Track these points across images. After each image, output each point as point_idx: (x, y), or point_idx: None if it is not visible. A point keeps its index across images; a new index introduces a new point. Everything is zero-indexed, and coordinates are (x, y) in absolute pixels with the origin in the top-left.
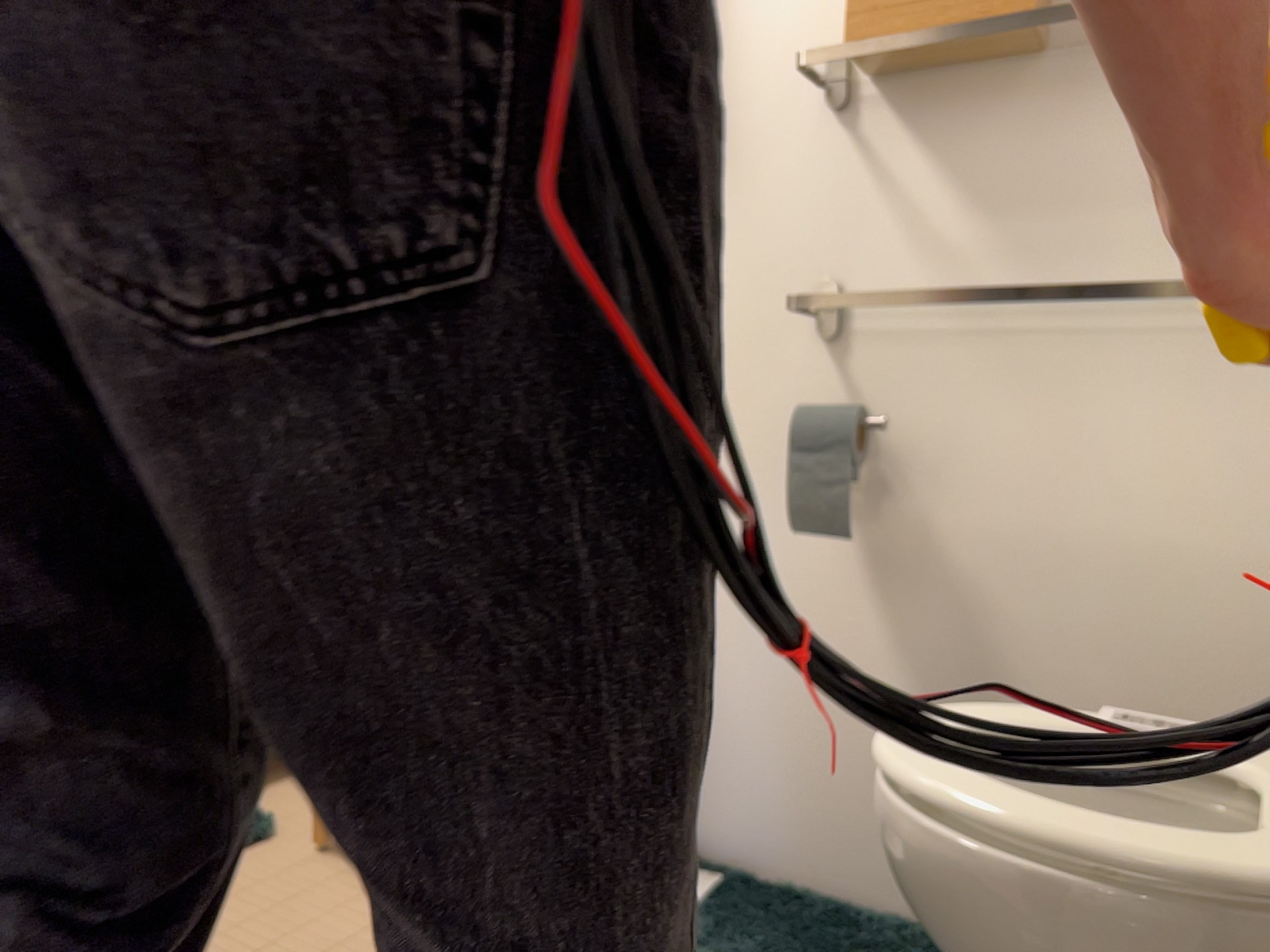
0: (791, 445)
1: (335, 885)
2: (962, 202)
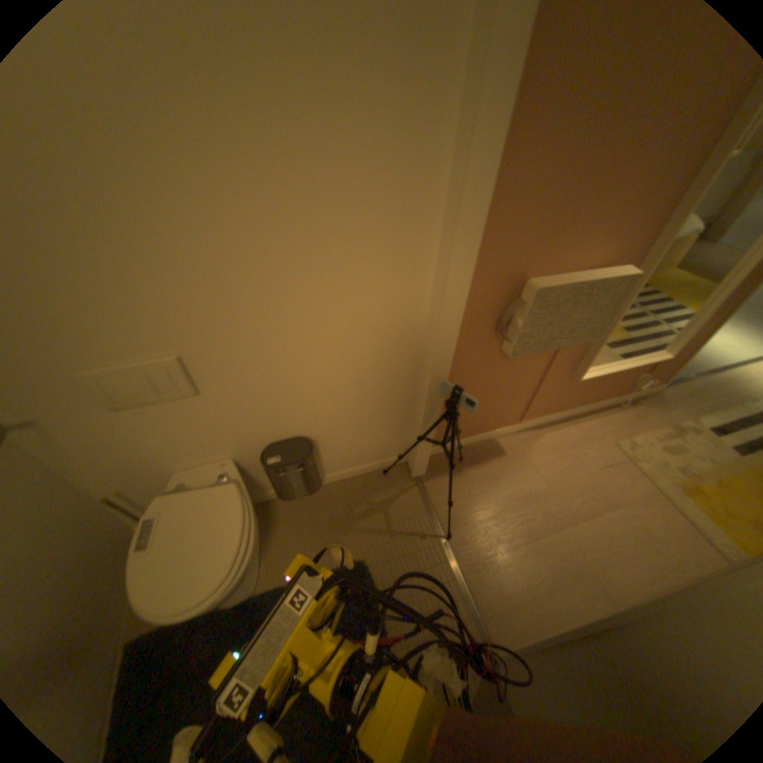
0: None
1: None
2: None
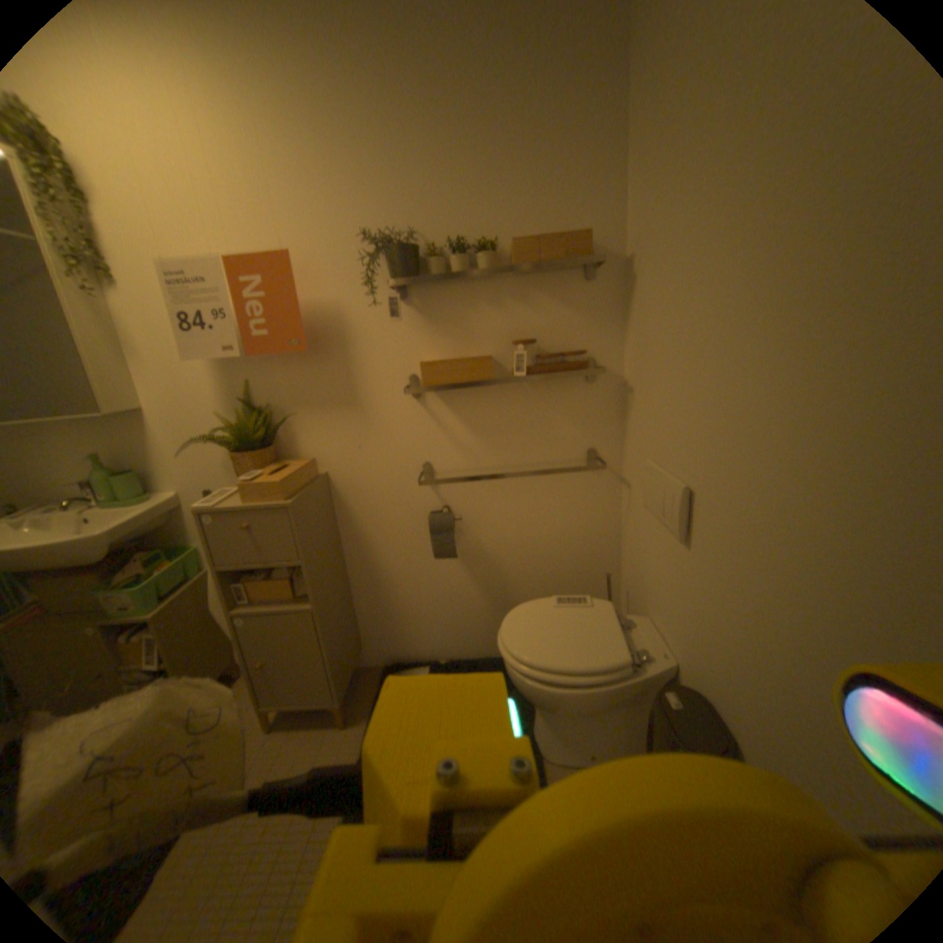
0: (425, 521)
1: (289, 751)
2: (475, 430)
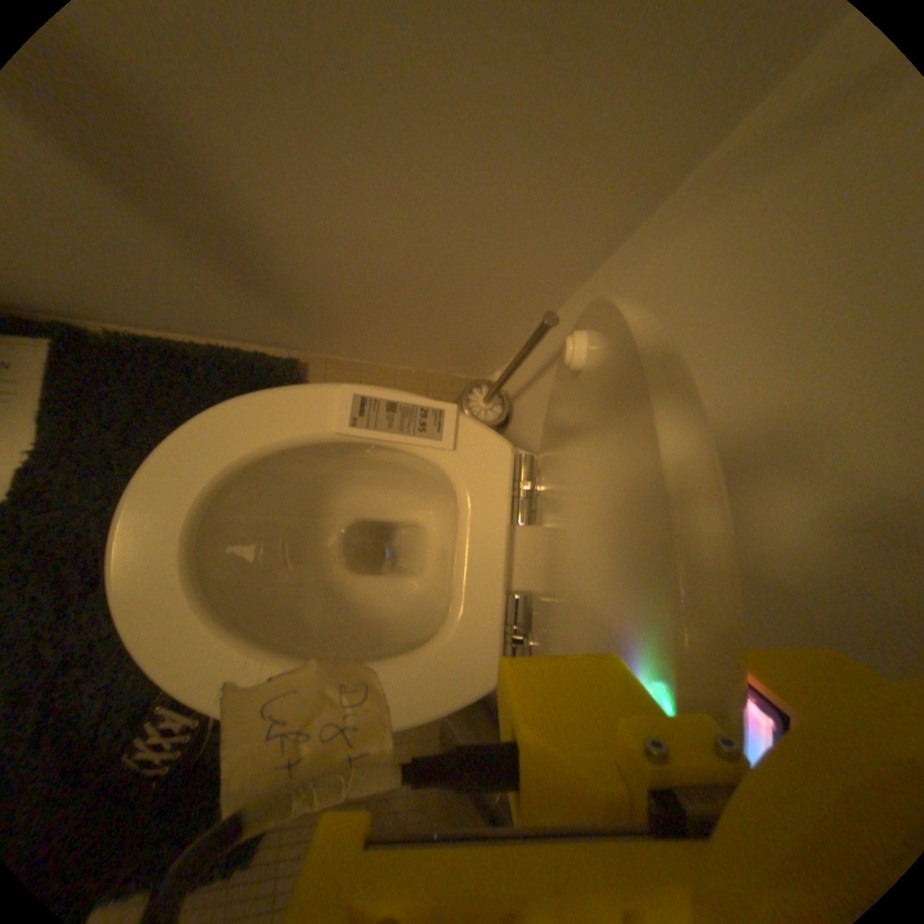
0: None
1: None
2: None
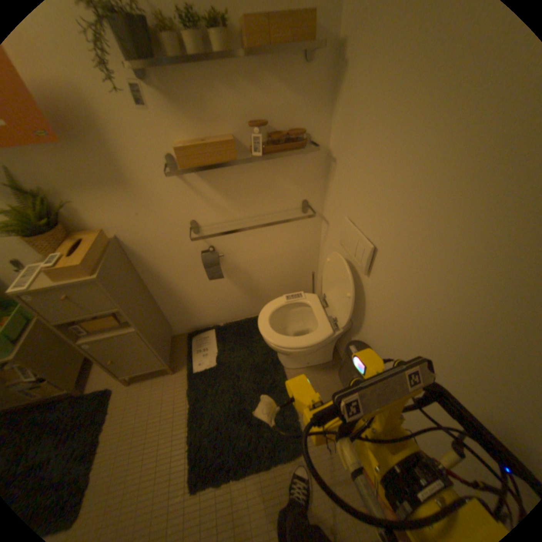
0: (196, 258)
1: (143, 394)
2: (223, 195)
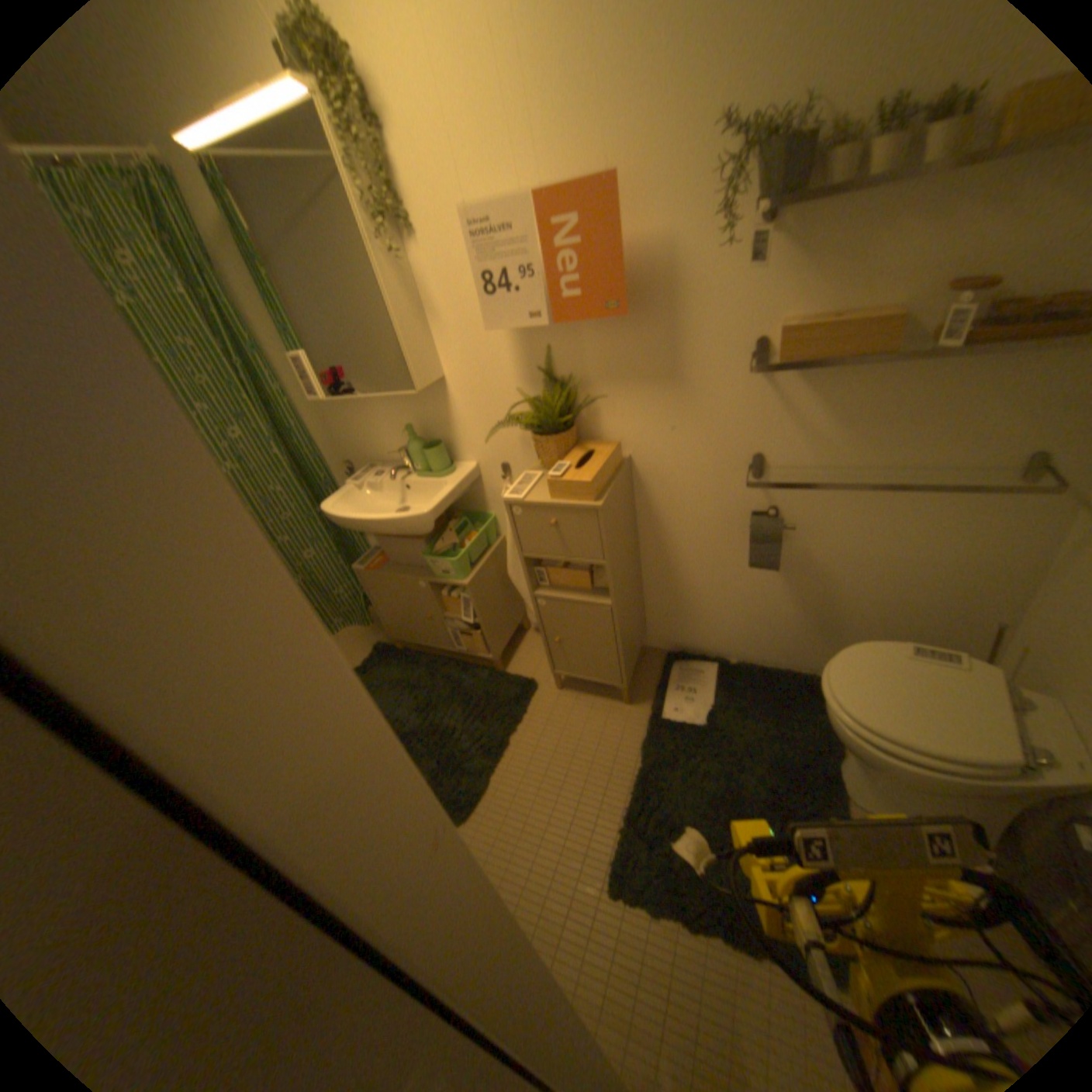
0: (739, 522)
1: (578, 712)
2: (838, 417)
